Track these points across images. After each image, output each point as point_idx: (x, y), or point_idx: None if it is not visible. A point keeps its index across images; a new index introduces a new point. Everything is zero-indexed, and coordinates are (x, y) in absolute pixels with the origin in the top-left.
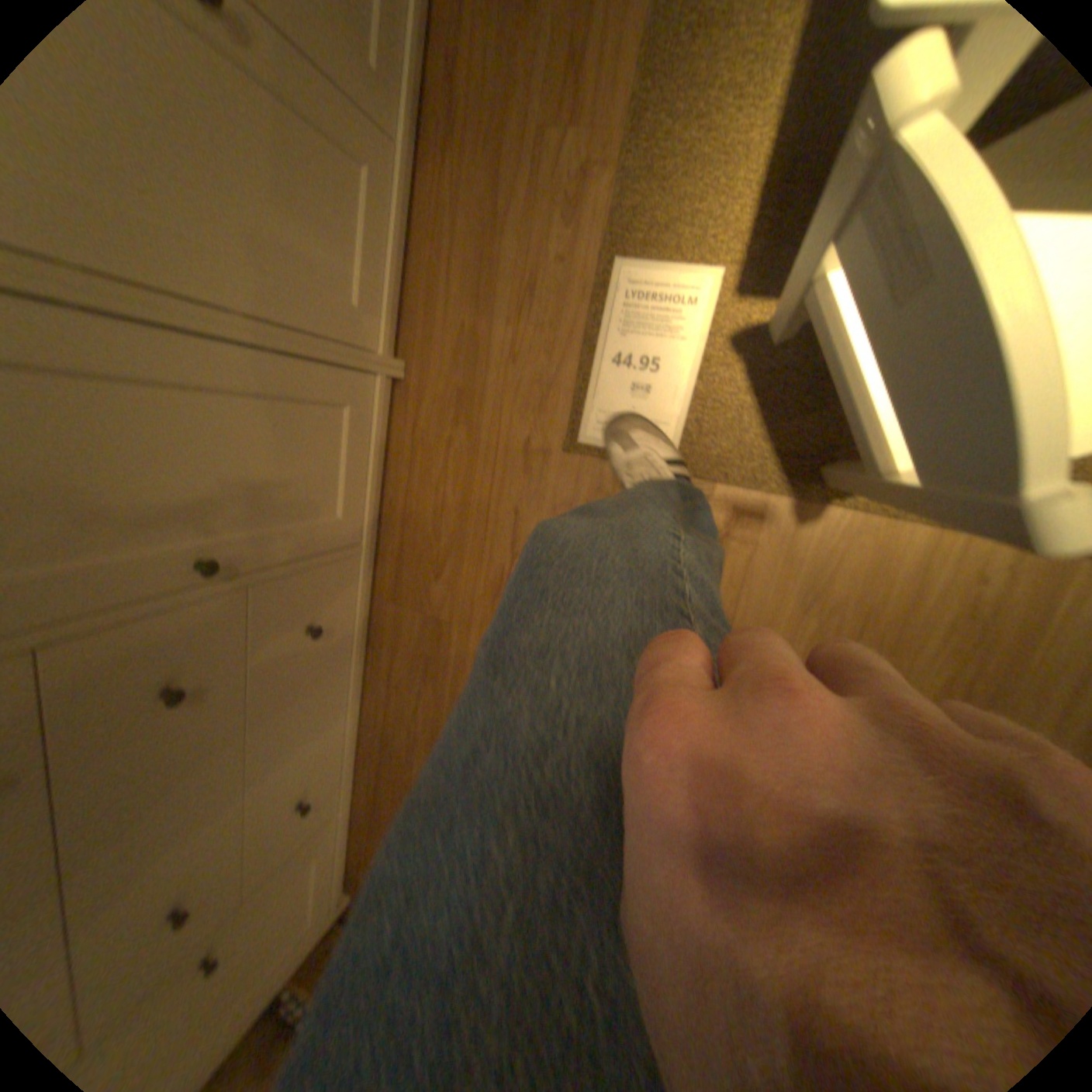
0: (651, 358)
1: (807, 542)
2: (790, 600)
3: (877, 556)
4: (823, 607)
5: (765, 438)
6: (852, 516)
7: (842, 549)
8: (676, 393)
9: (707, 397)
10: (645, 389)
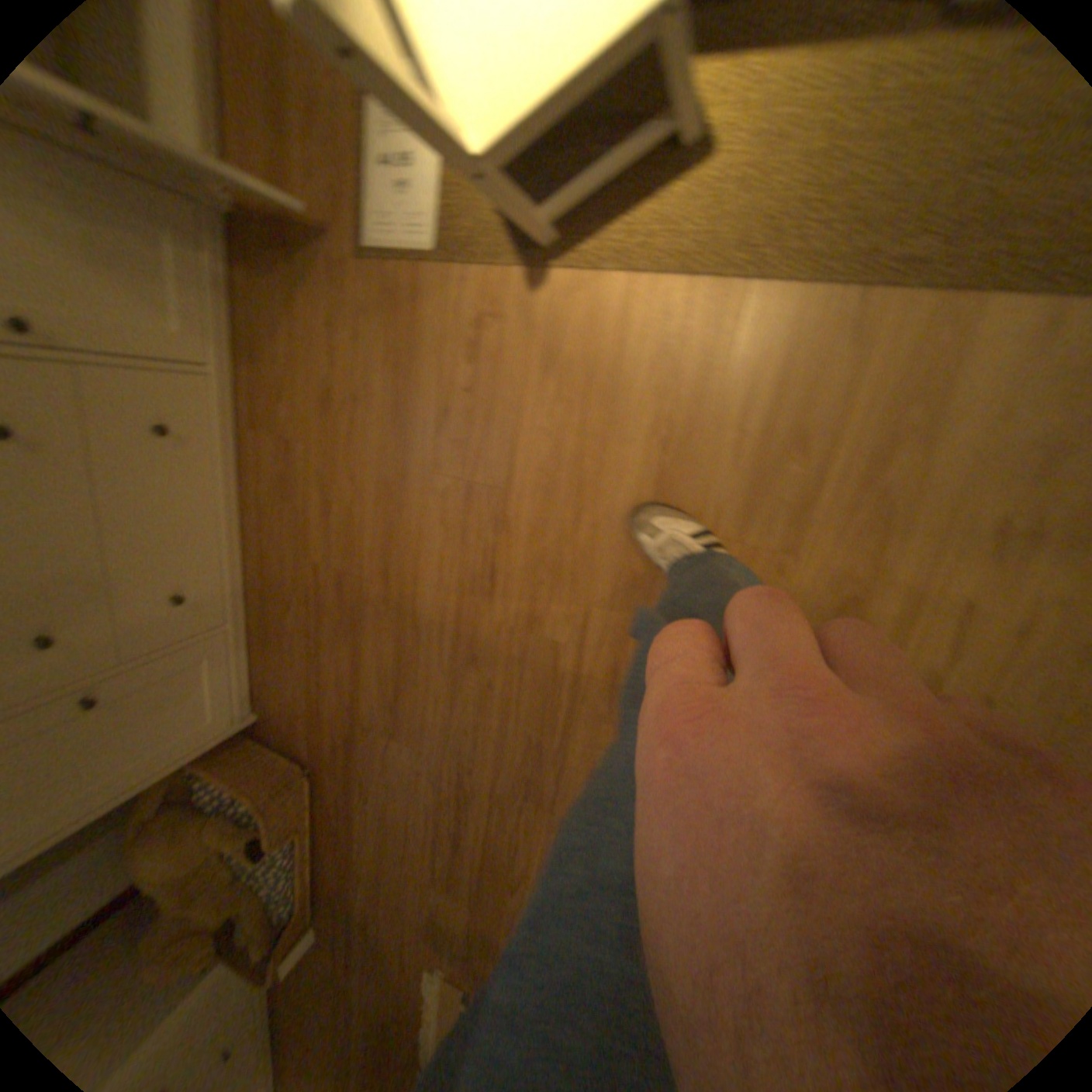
0: (400, 153)
1: (535, 306)
2: (530, 365)
3: (587, 309)
4: (555, 367)
5: (491, 212)
6: (564, 274)
7: (561, 308)
8: (422, 183)
9: (445, 182)
10: (399, 184)
